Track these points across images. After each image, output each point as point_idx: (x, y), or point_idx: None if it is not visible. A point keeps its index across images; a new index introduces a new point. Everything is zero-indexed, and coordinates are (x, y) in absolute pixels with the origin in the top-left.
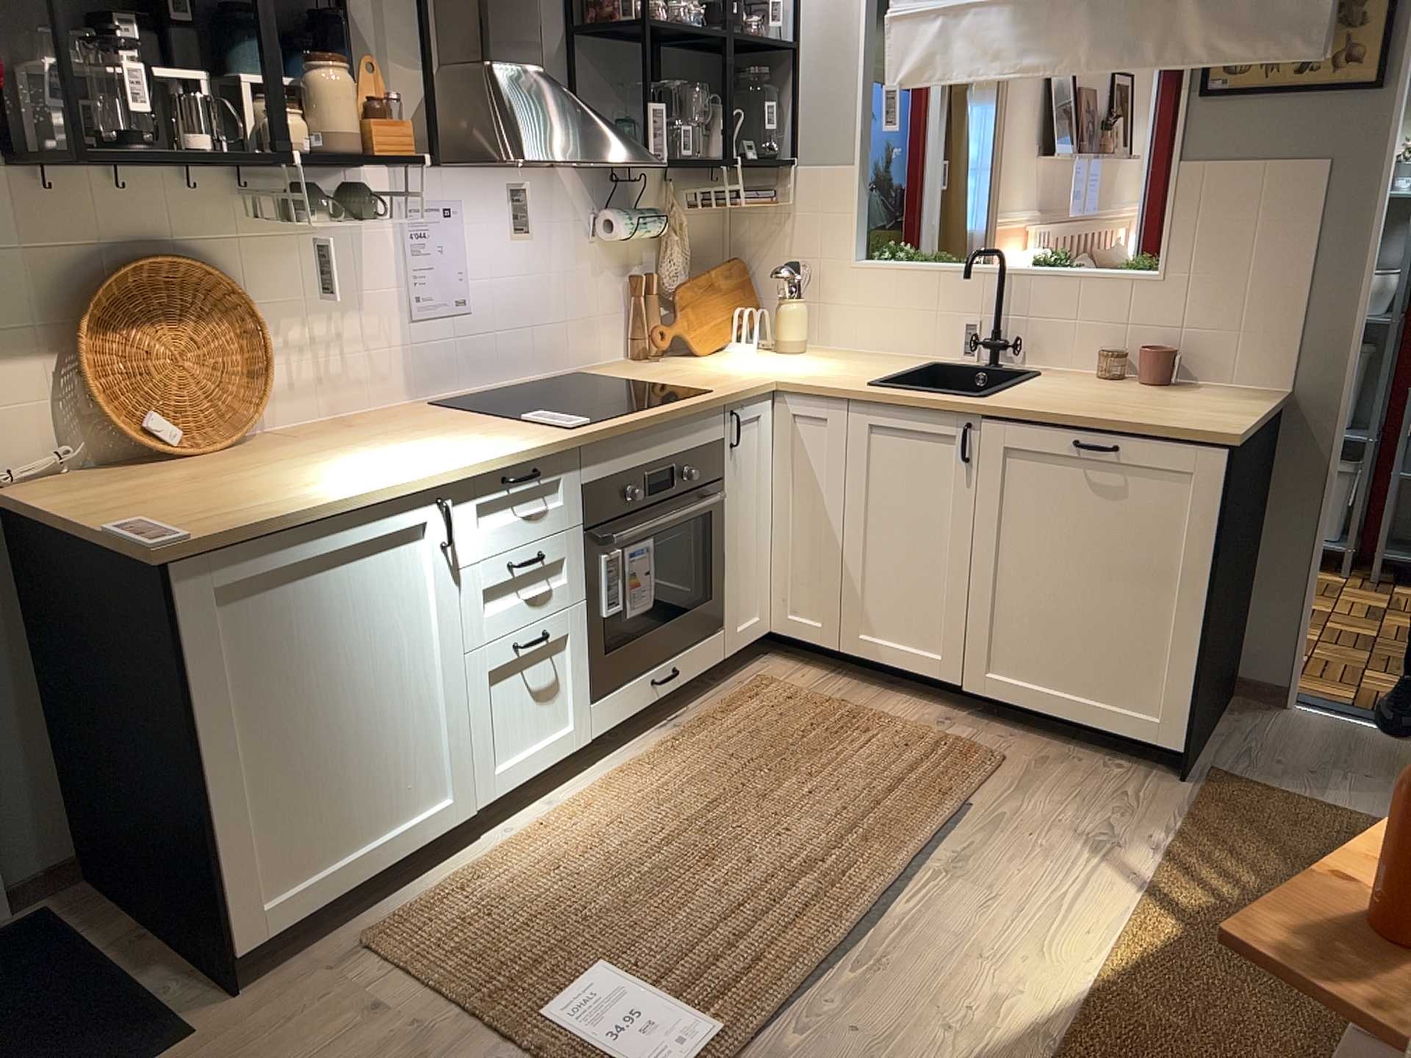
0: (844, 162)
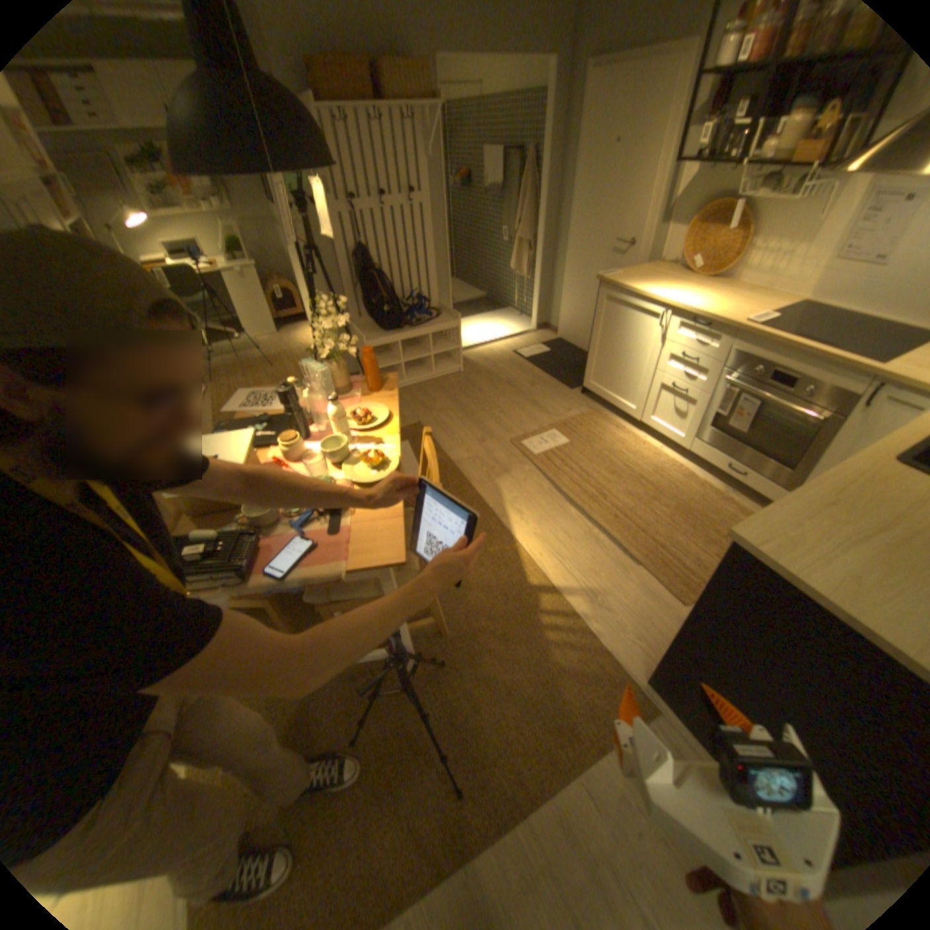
0: None
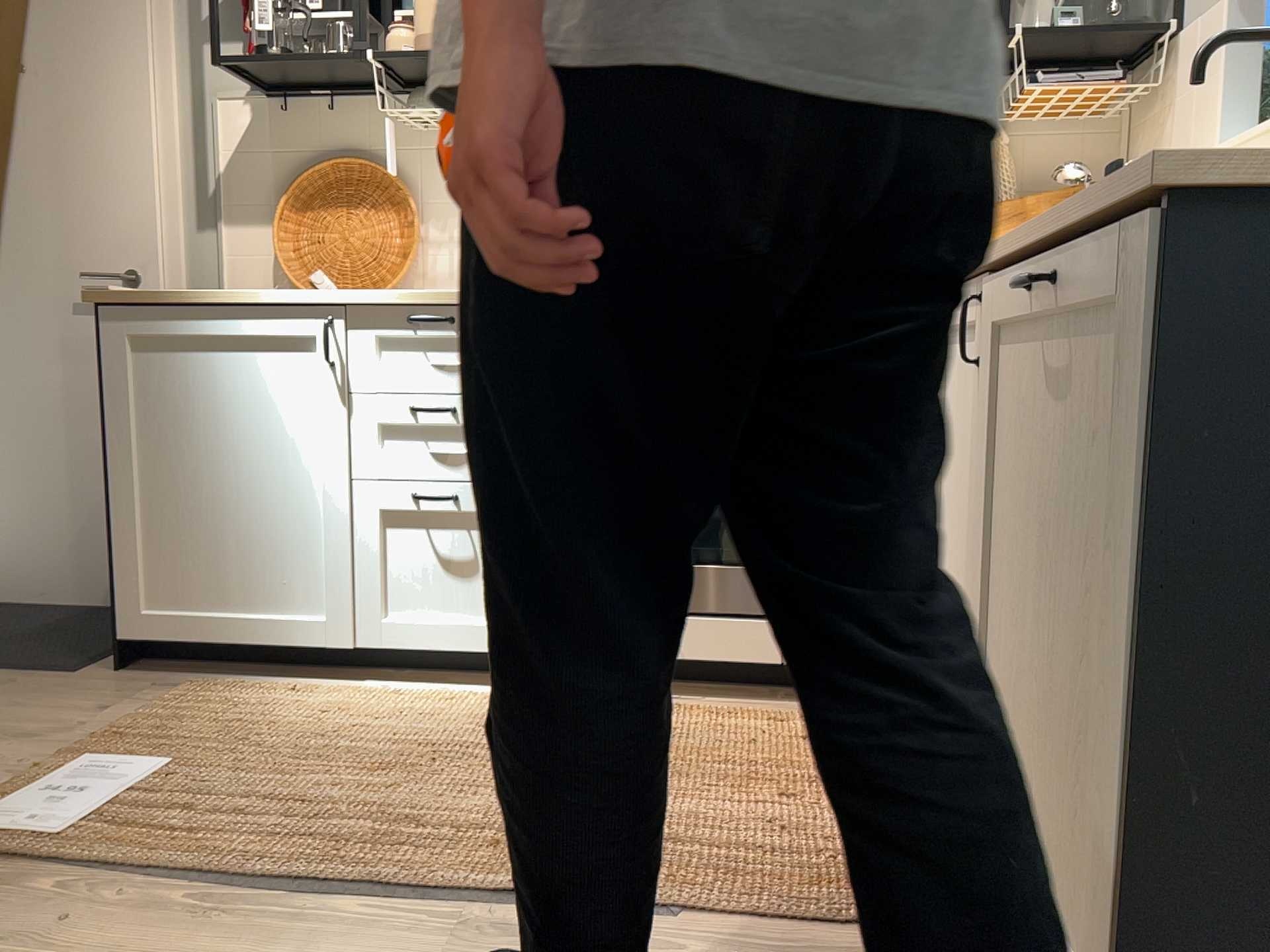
0: (1219, 0)
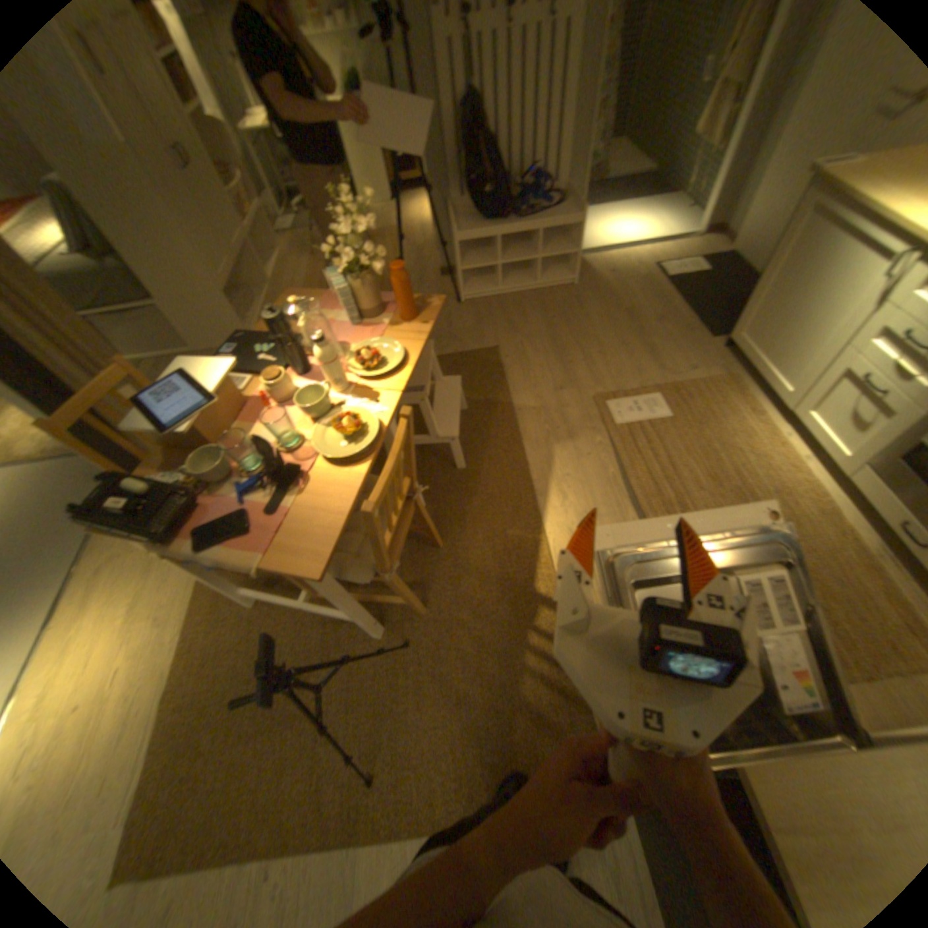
0: None
